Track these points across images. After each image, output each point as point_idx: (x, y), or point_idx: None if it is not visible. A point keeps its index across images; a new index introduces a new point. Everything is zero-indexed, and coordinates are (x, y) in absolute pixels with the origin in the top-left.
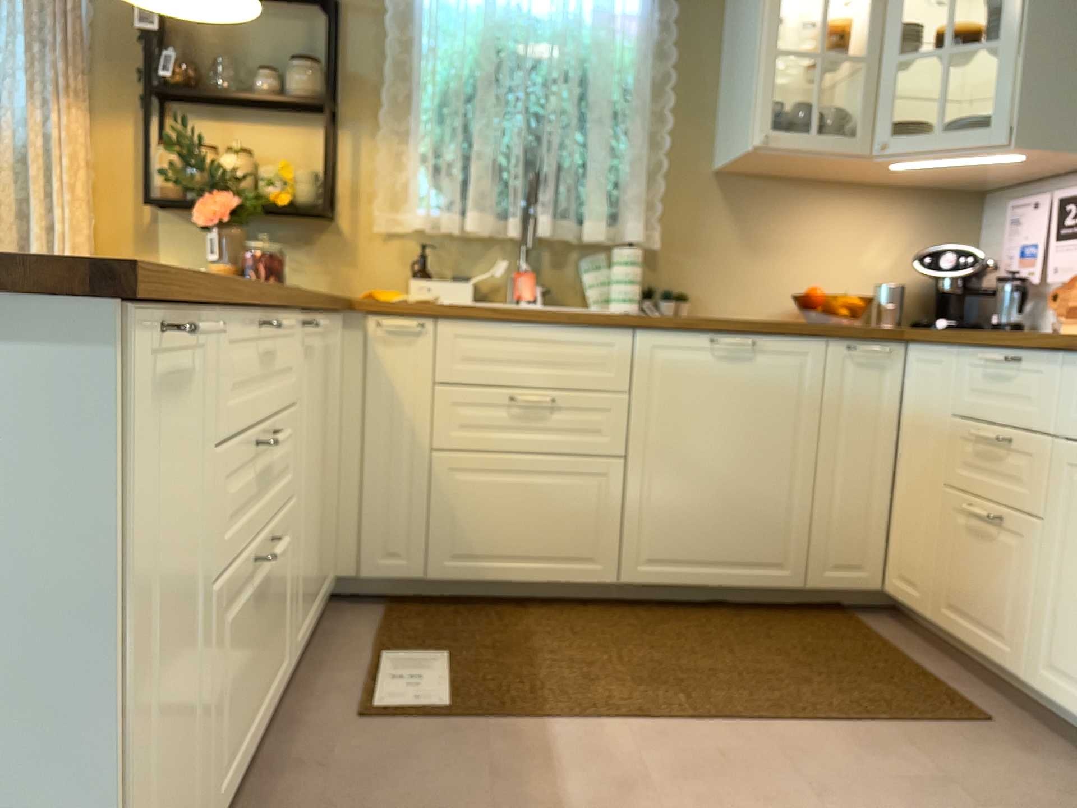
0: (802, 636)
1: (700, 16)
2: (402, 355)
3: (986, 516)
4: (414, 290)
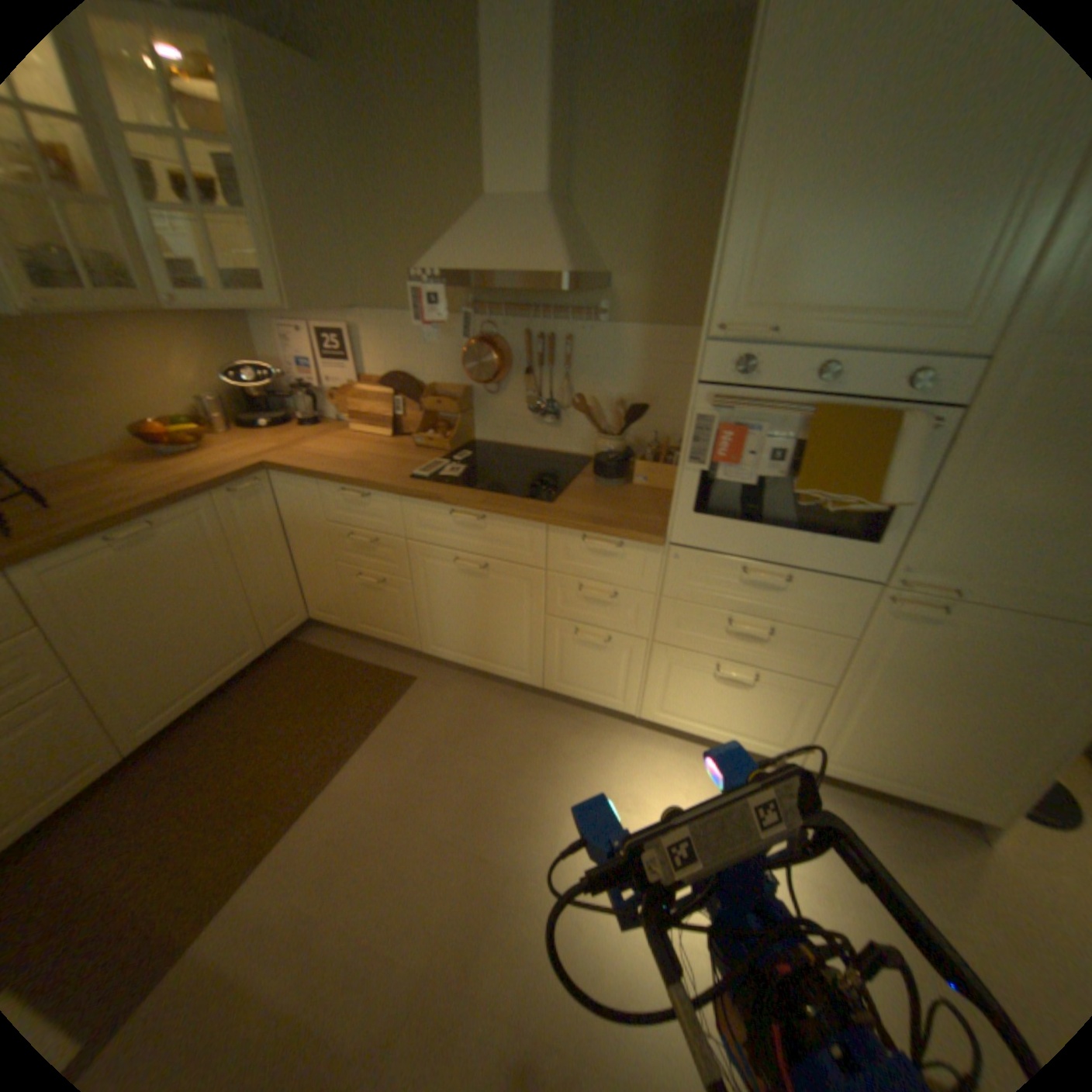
0: (283, 686)
1: None
2: None
3: (373, 581)
4: None
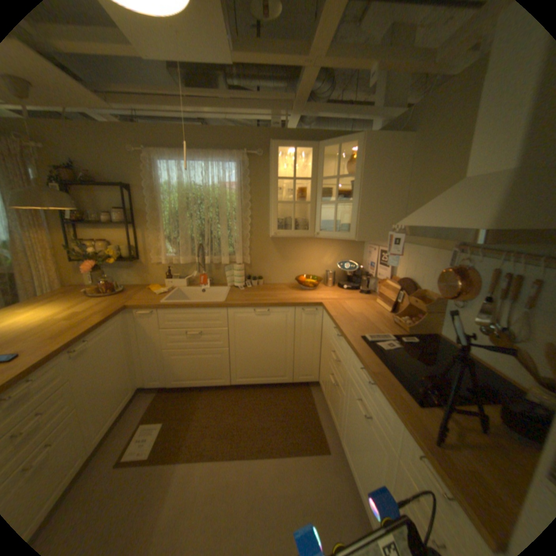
0: (287, 403)
1: (259, 181)
2: (147, 322)
3: (333, 383)
4: (166, 283)
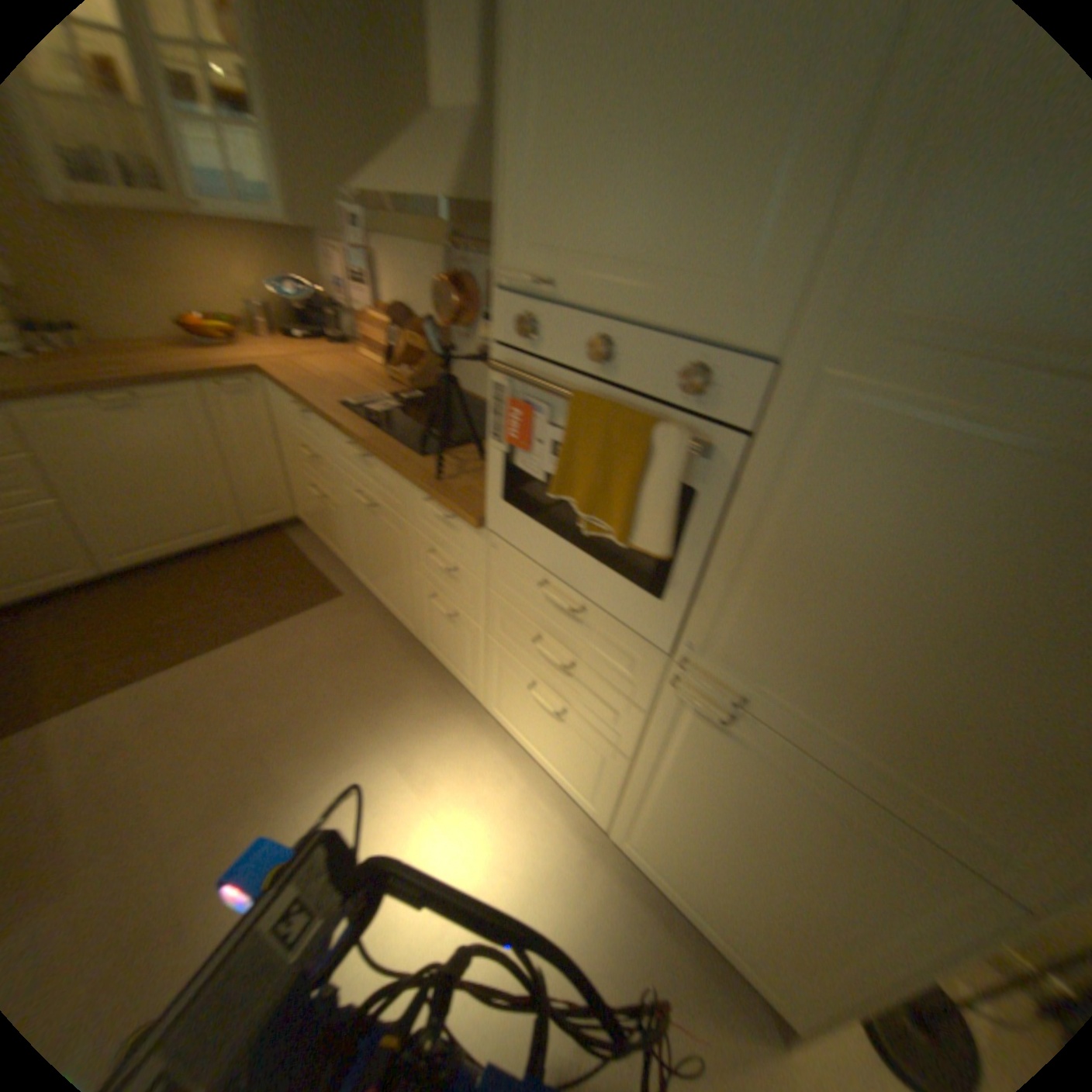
0: (250, 566)
1: None
2: None
3: (321, 498)
4: None
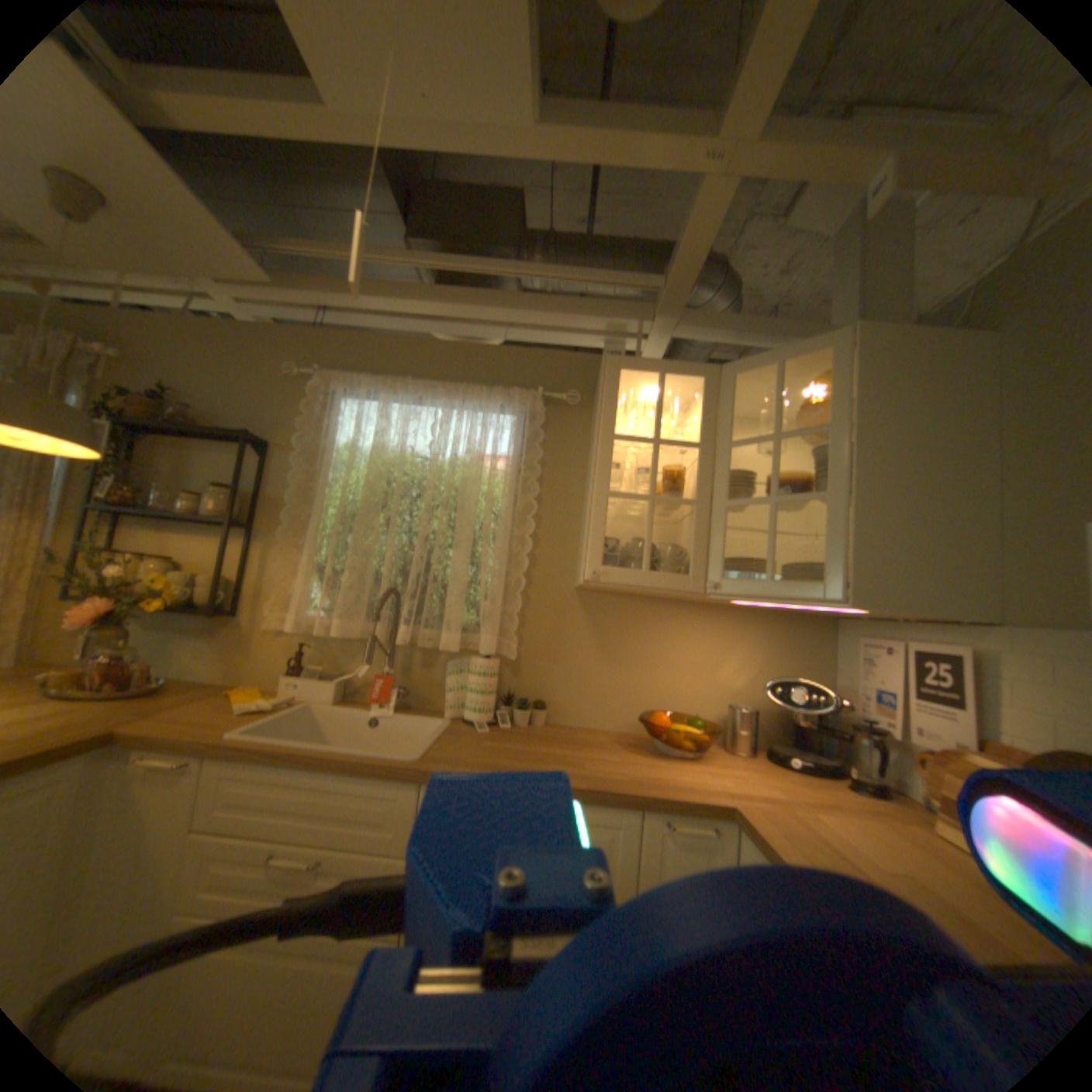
0: None
1: (566, 459)
2: (162, 800)
3: None
4: (282, 690)
